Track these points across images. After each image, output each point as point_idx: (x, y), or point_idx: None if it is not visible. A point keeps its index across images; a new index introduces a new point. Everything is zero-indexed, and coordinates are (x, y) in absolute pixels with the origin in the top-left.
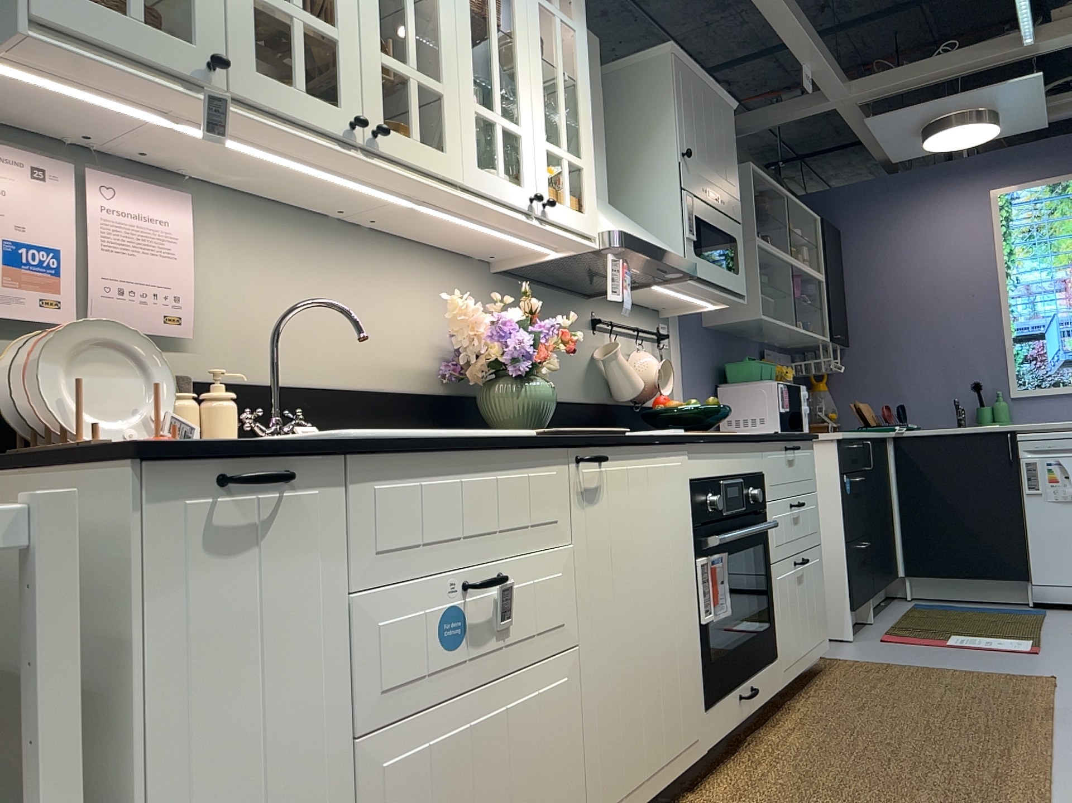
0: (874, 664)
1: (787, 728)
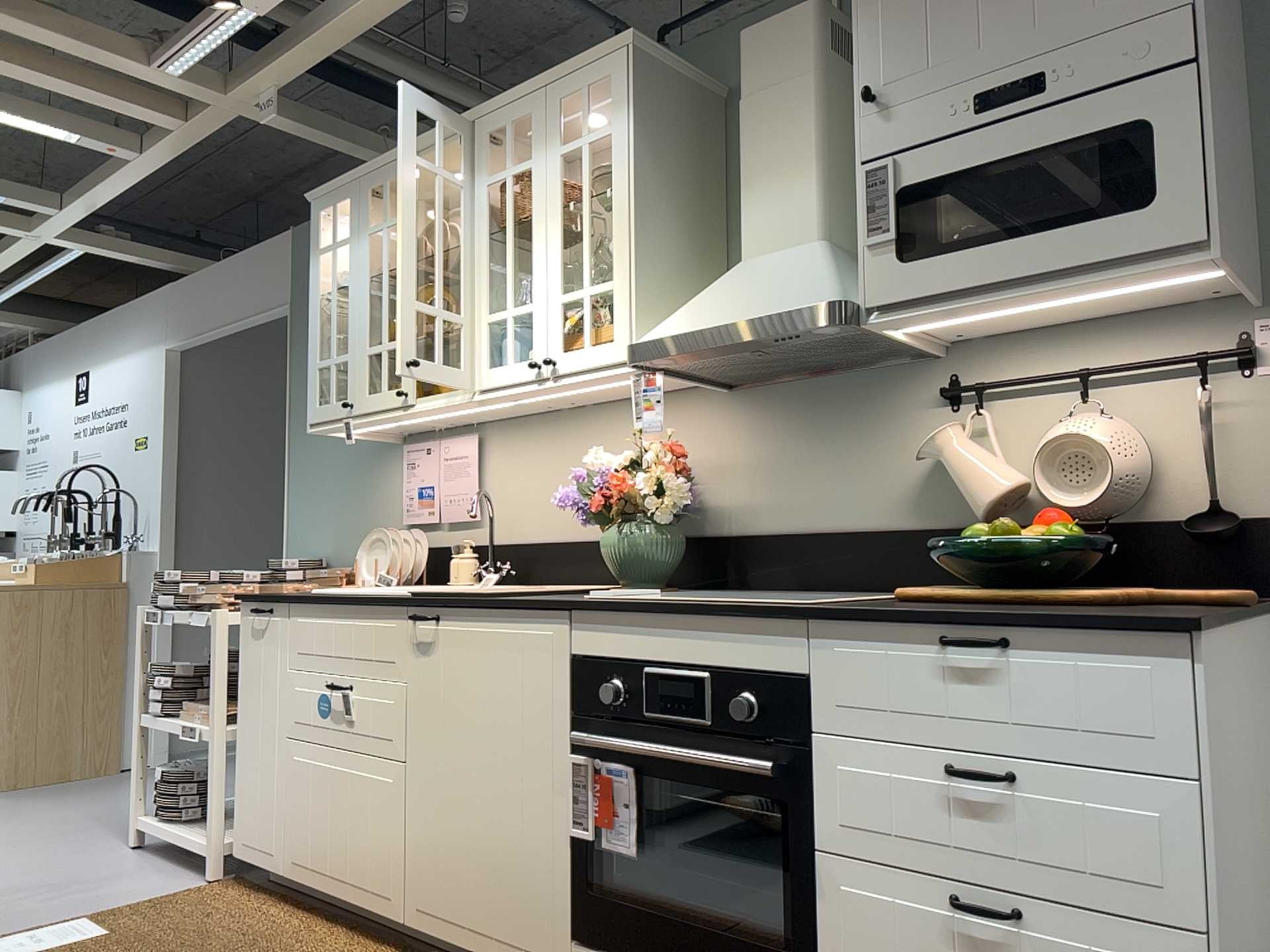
0: None
1: None
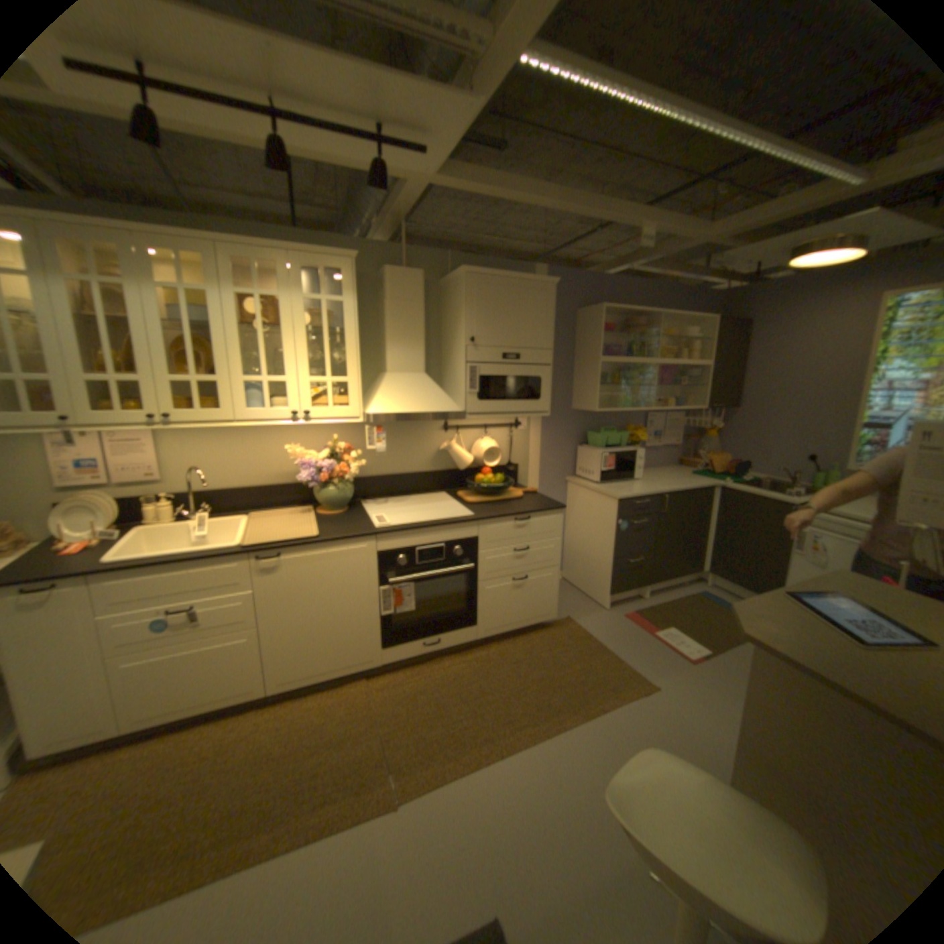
0: (583, 634)
1: (464, 661)
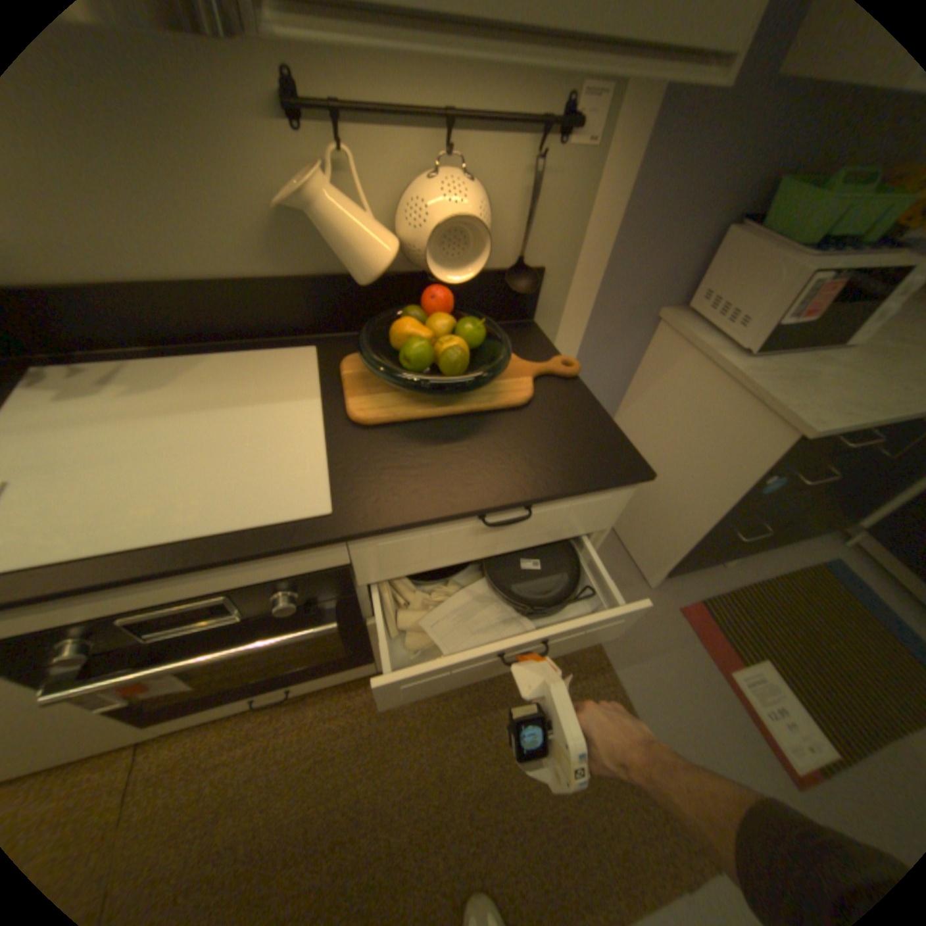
0: (594, 655)
1: (349, 706)
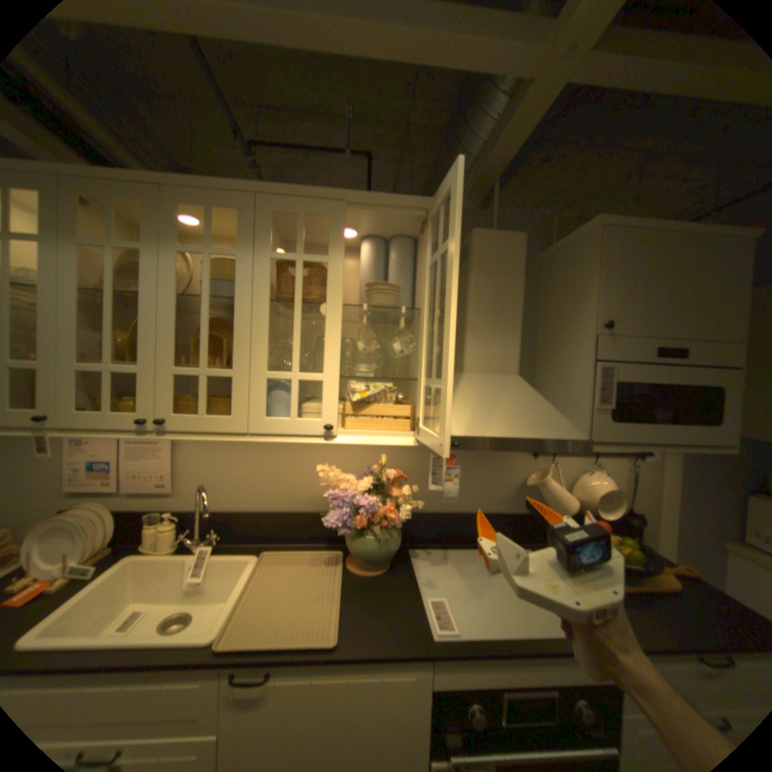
0: None
1: None
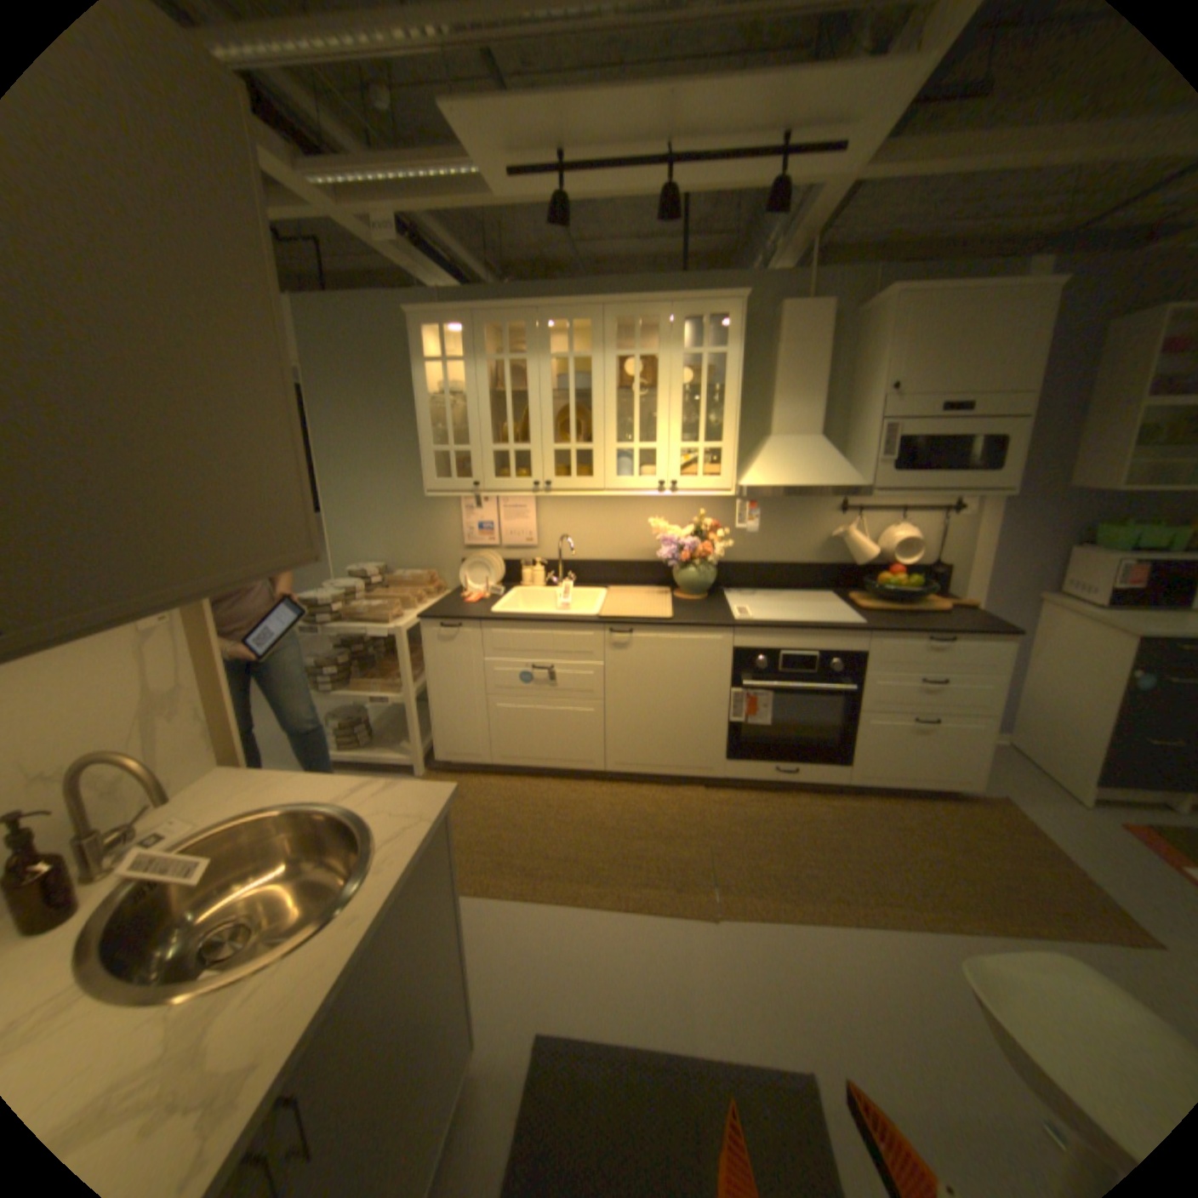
0: (1030, 828)
1: (829, 805)
